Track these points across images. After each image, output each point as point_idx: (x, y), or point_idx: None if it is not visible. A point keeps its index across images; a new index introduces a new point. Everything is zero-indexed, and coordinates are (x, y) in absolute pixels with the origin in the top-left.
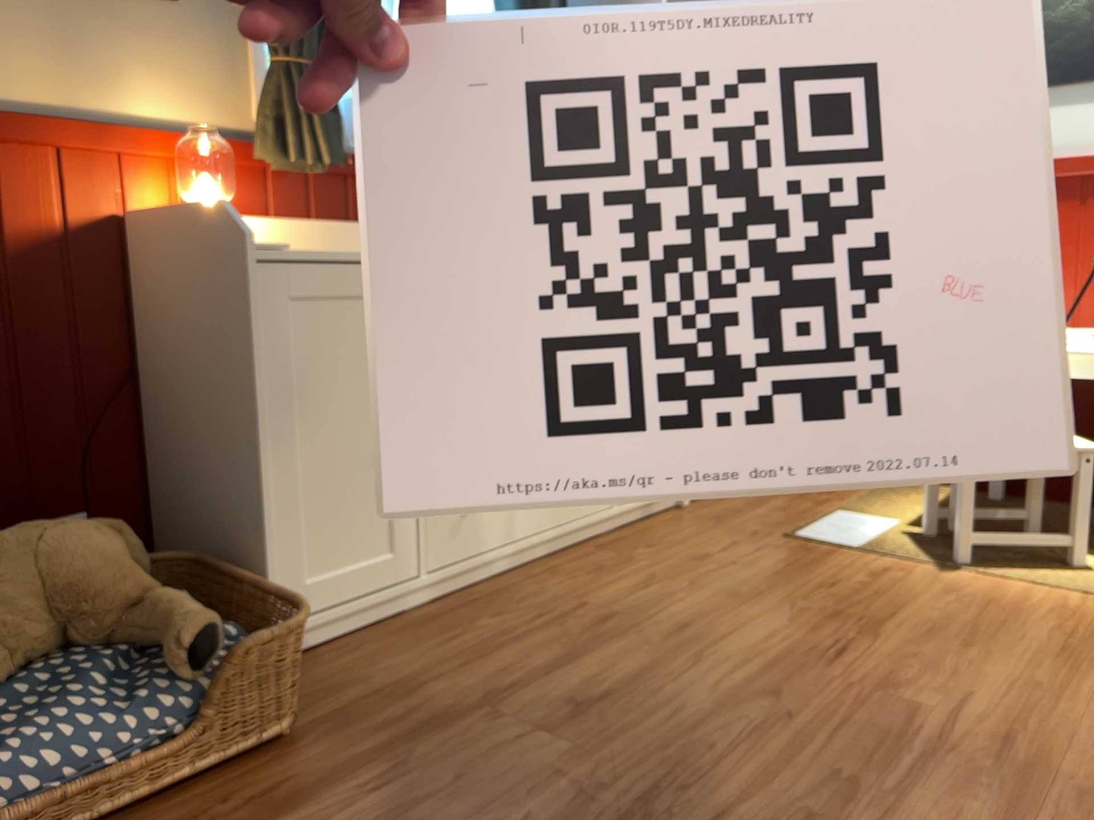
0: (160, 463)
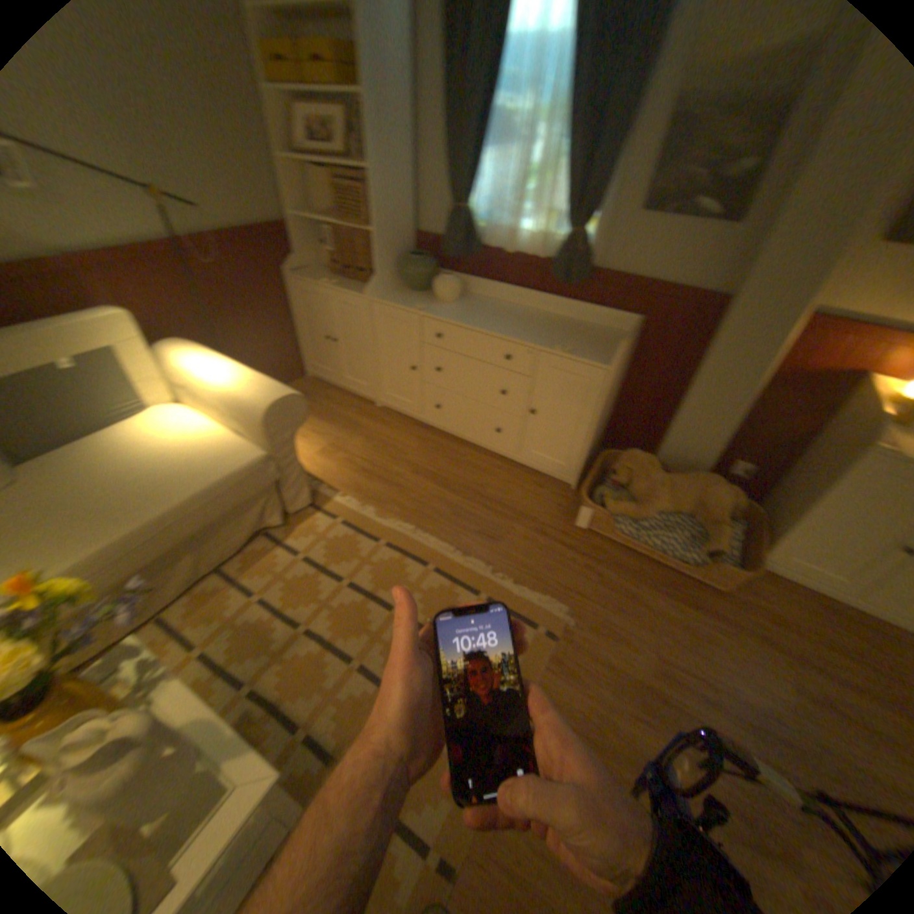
0: (796, 473)
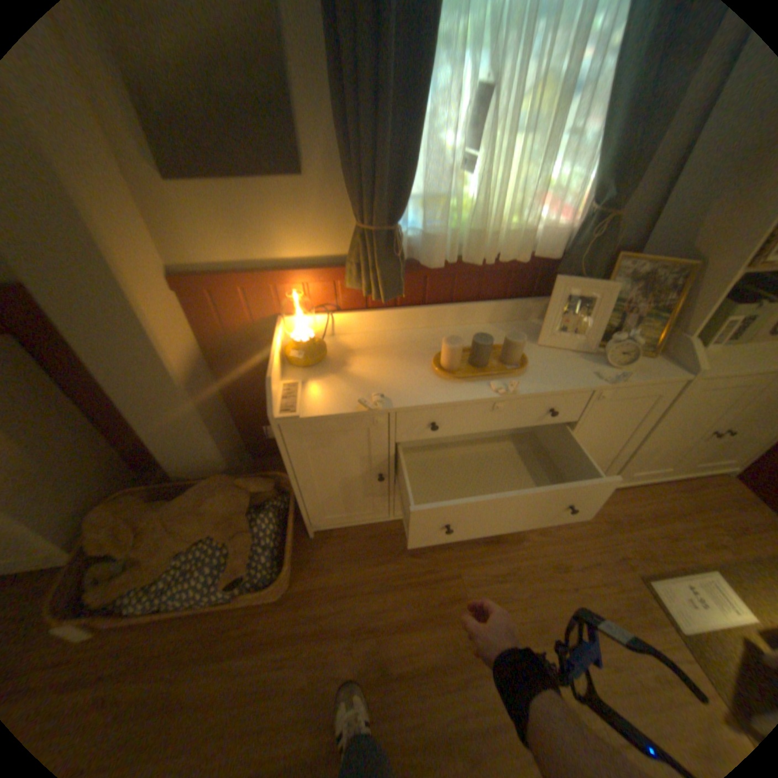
0: None
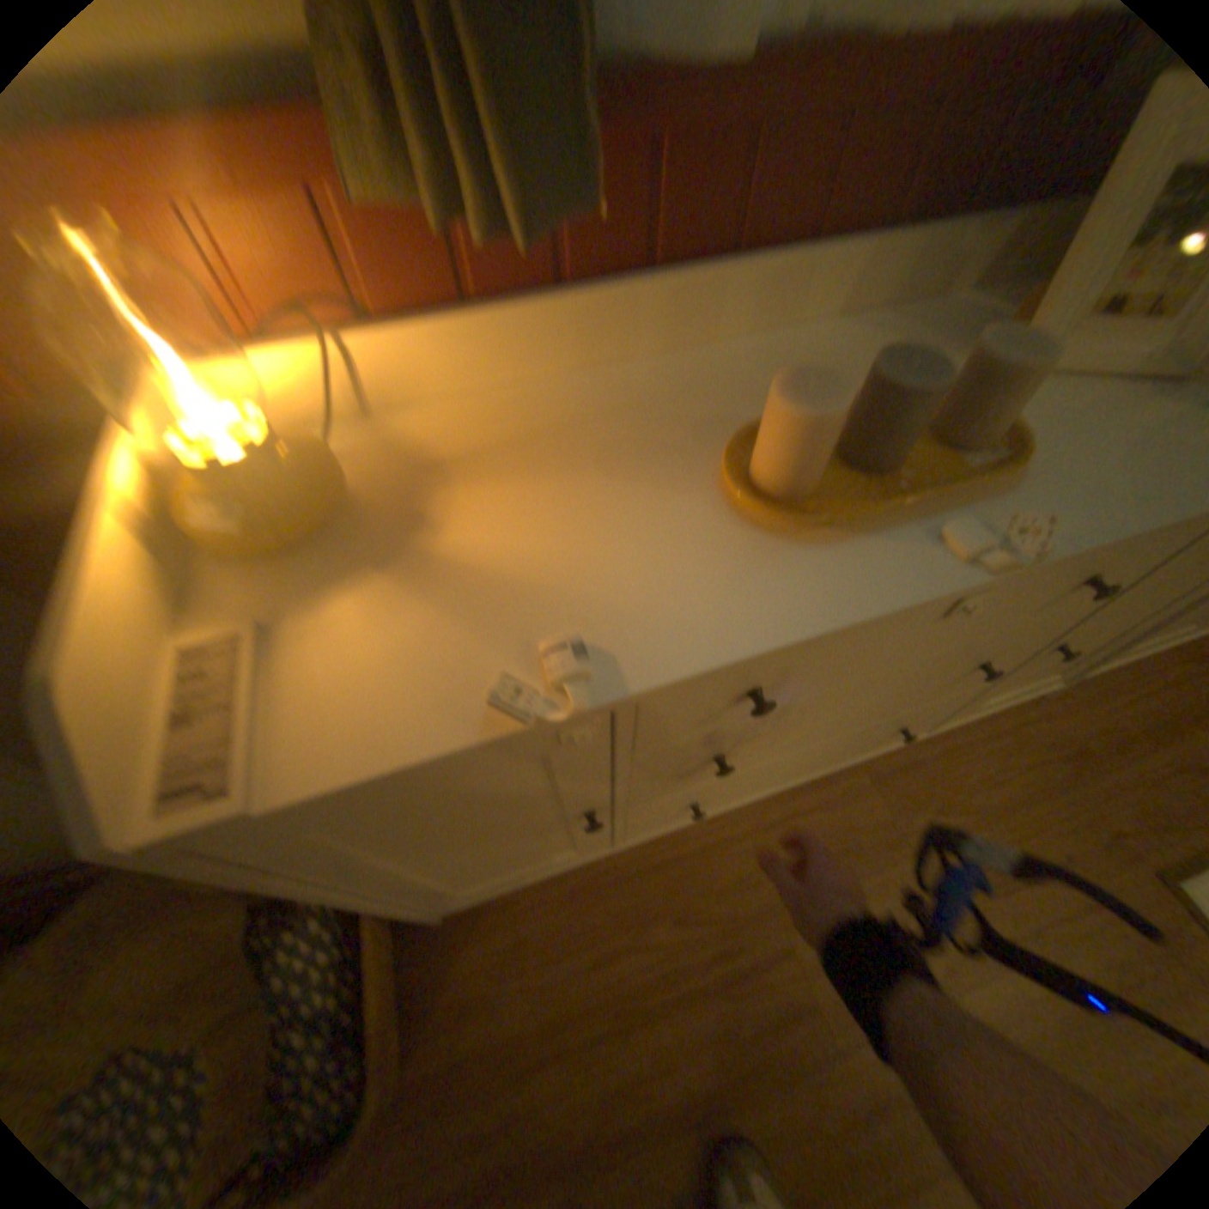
0: None
